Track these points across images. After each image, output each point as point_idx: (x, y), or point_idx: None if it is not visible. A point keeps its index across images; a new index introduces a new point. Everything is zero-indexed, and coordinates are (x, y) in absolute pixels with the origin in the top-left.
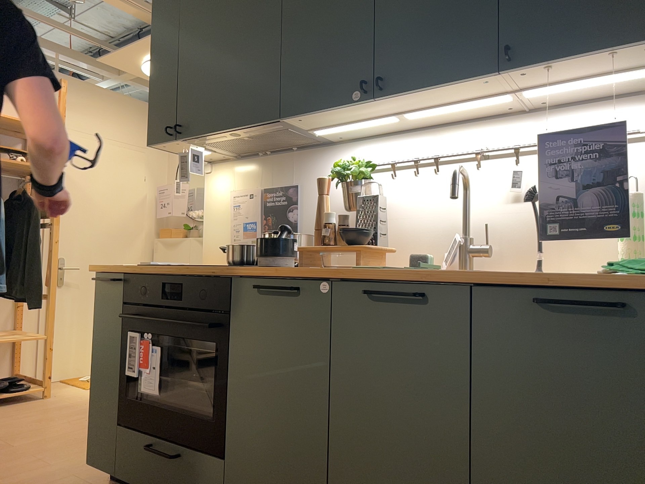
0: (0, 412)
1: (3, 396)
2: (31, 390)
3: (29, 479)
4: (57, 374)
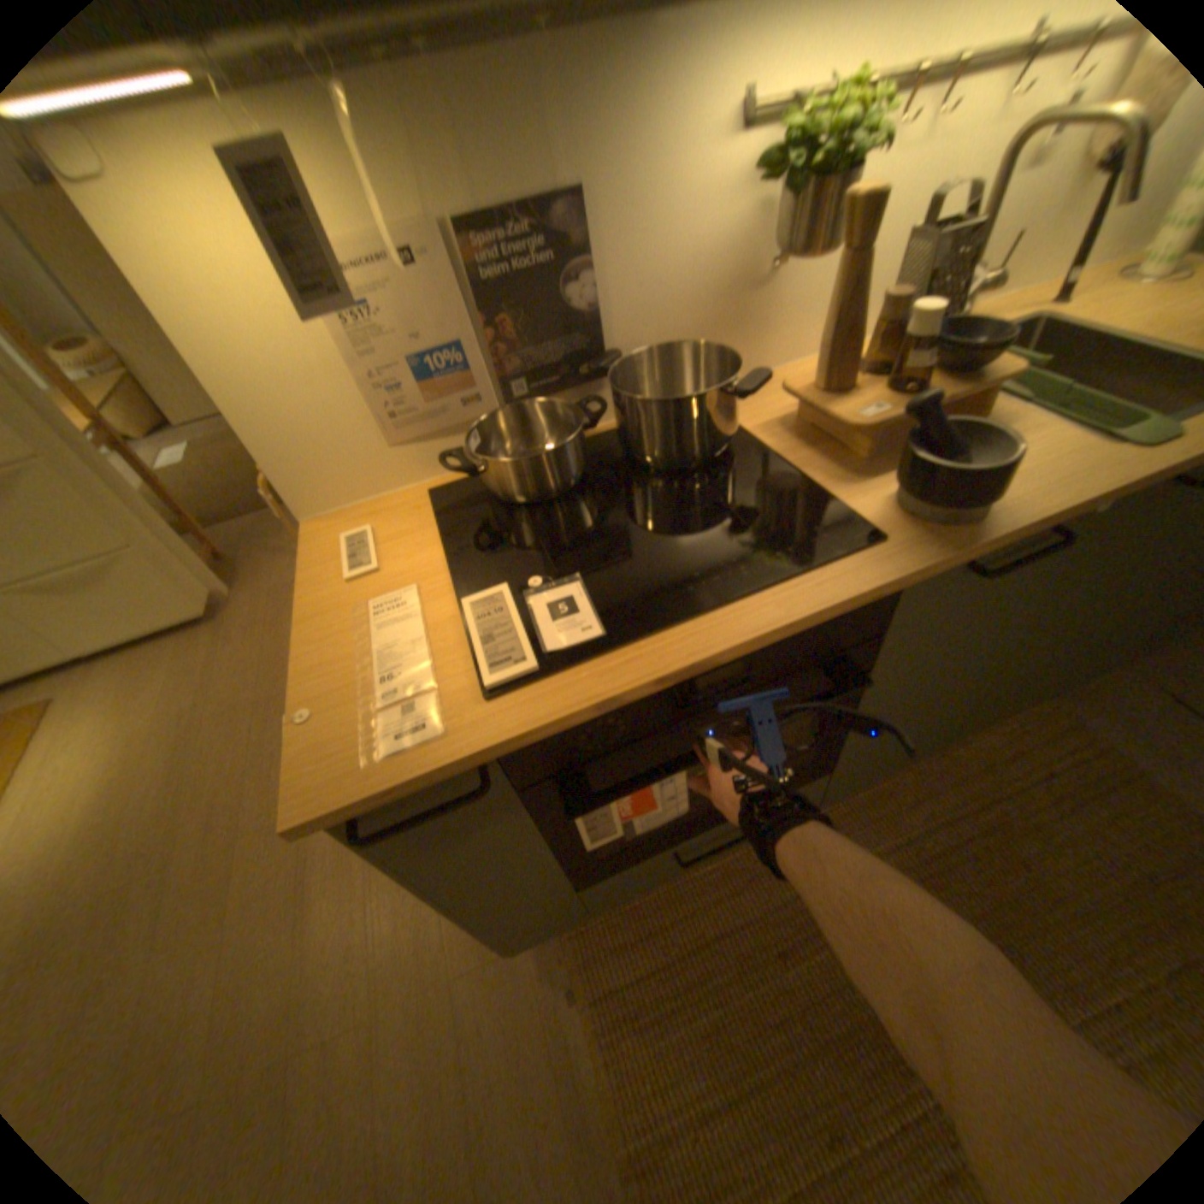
0: None
1: None
2: None
3: (409, 1073)
4: None
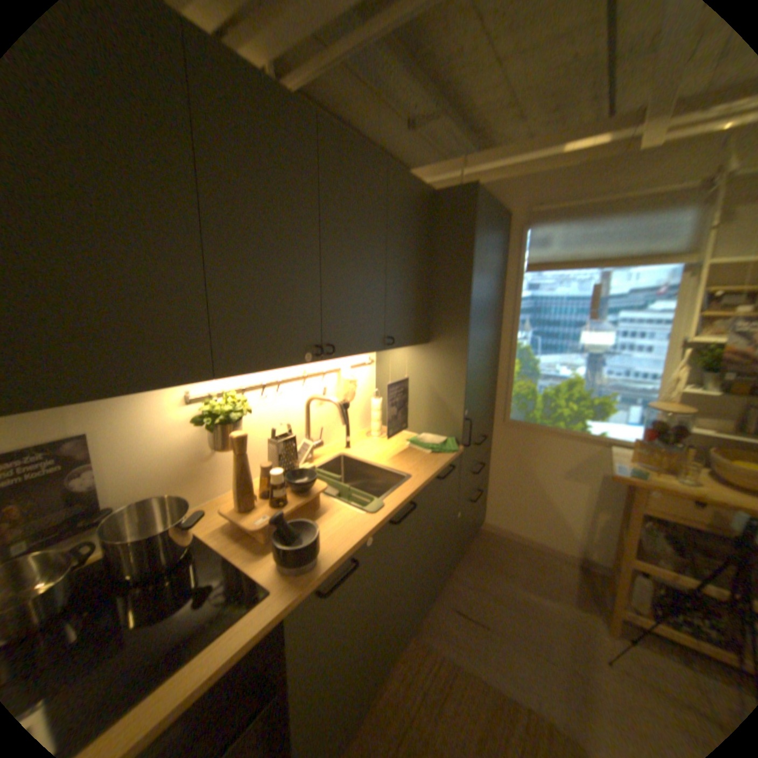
0: None
1: None
2: None
3: None
4: None
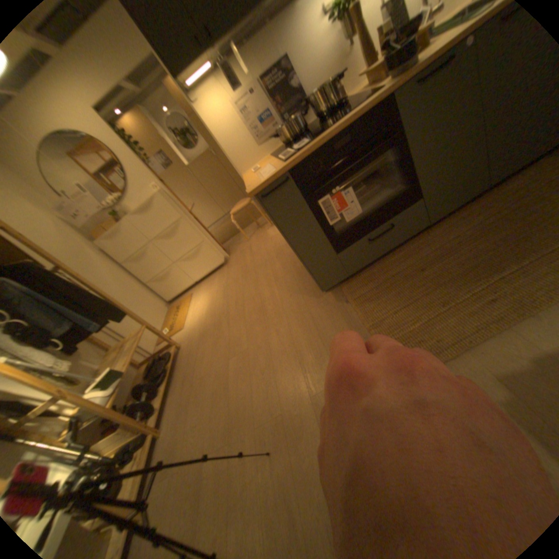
0: (184, 367)
1: (169, 365)
2: (173, 351)
3: (300, 328)
4: (151, 345)
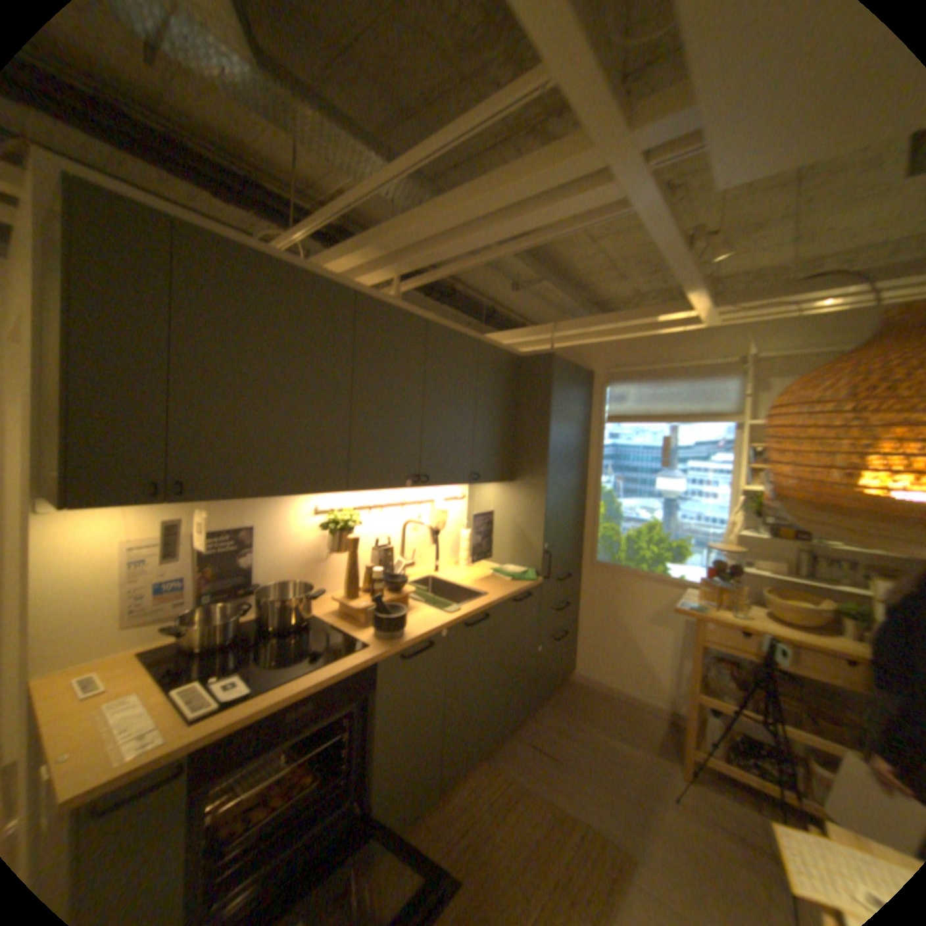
0: None
1: None
2: None
3: None
4: None
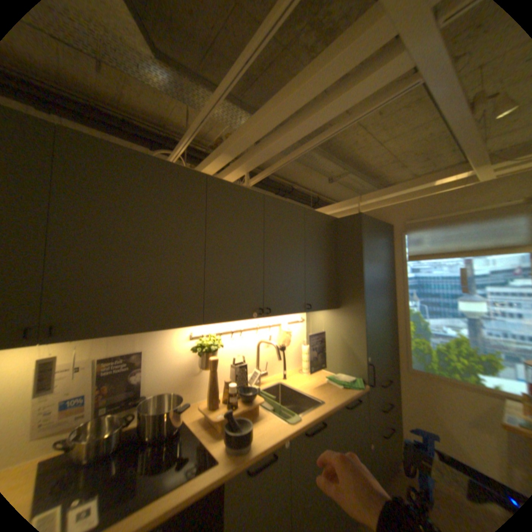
0: None
1: None
2: None
3: None
4: None
